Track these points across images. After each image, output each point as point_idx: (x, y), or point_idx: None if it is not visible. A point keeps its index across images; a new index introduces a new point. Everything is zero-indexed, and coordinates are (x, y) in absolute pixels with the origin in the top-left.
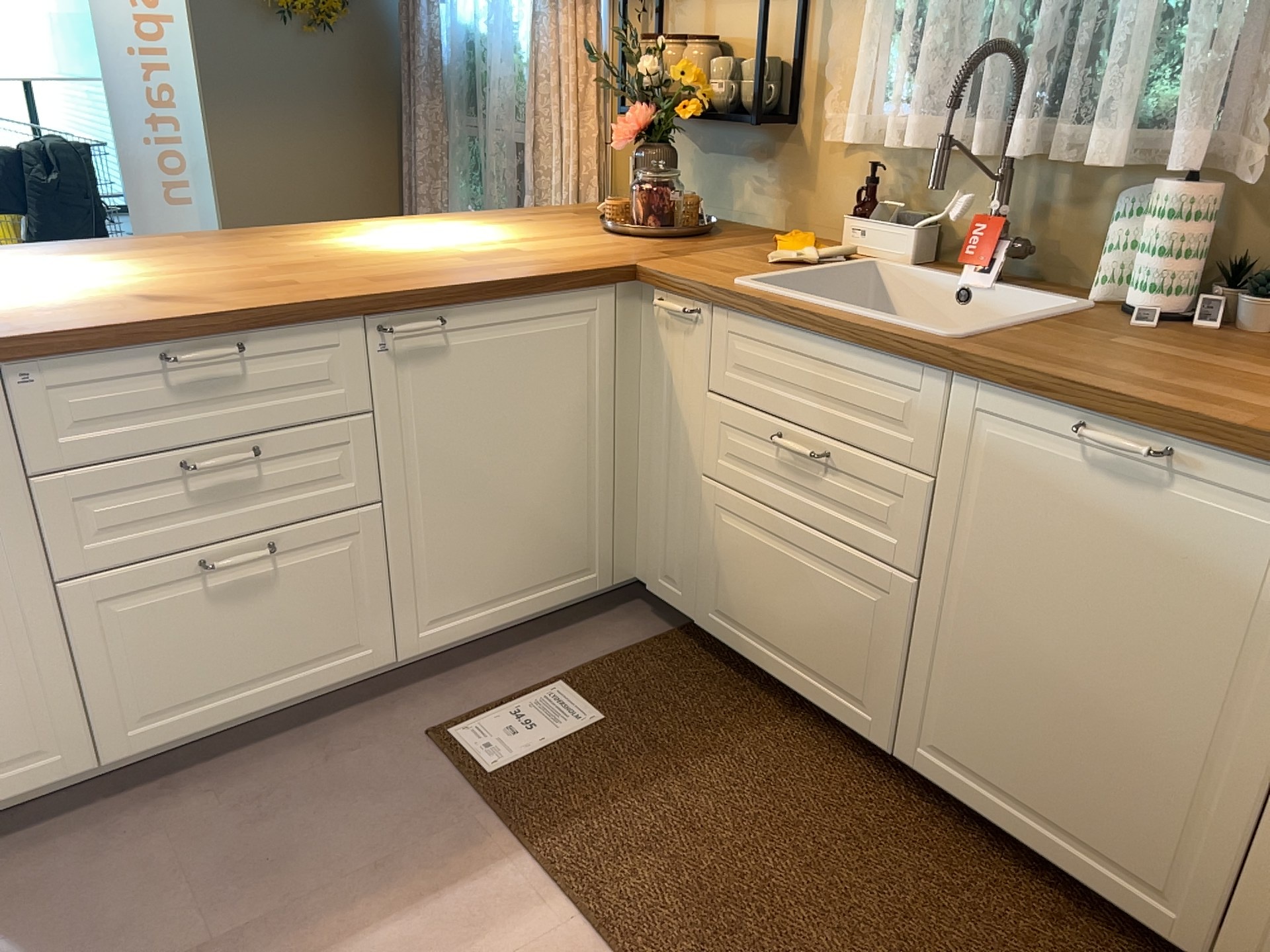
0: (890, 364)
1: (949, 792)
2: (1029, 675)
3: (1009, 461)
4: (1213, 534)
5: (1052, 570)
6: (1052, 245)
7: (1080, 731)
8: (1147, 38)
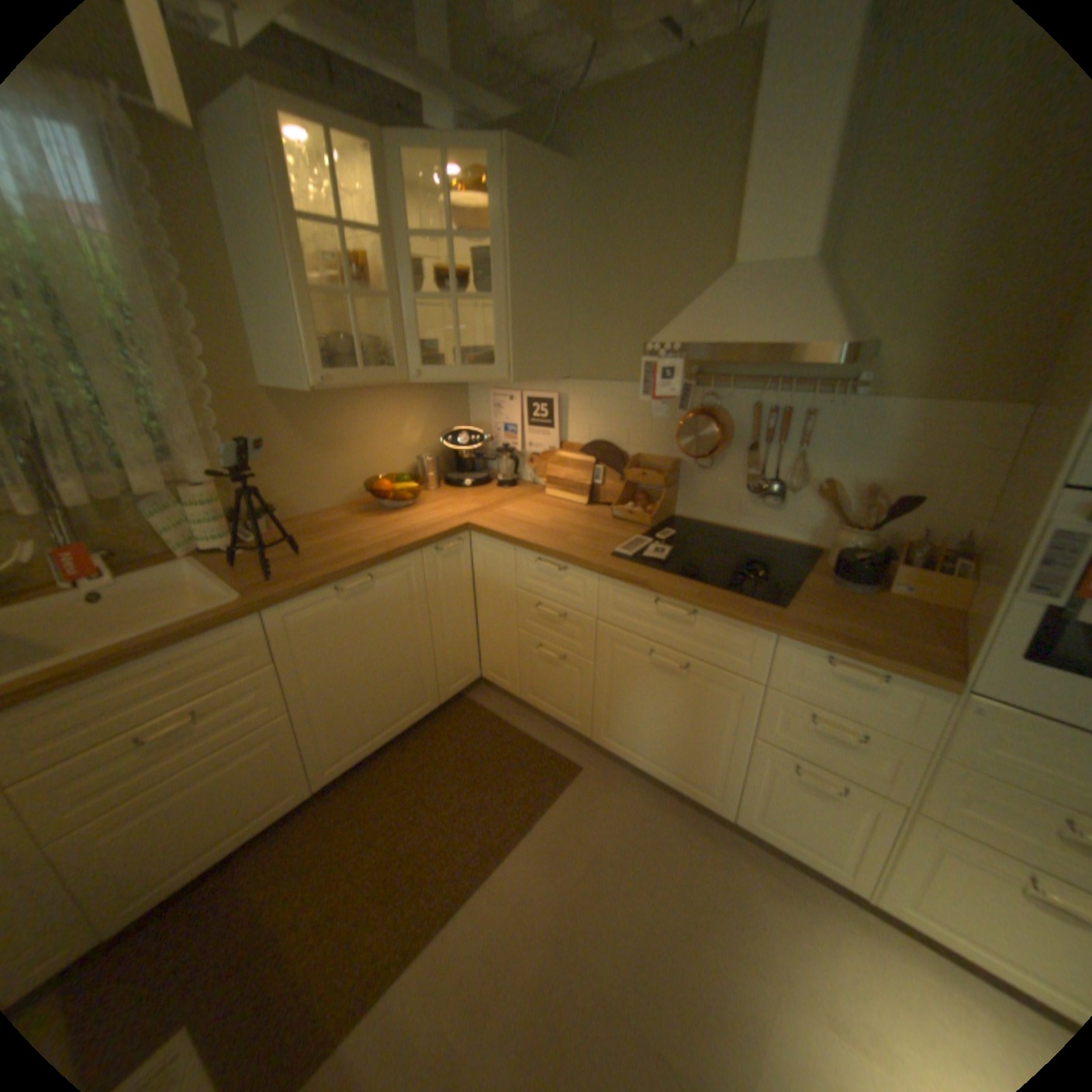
0: (215, 636)
1: (346, 772)
2: (357, 692)
3: (311, 626)
4: (392, 590)
5: (348, 649)
6: (109, 546)
7: (382, 689)
8: (135, 423)
